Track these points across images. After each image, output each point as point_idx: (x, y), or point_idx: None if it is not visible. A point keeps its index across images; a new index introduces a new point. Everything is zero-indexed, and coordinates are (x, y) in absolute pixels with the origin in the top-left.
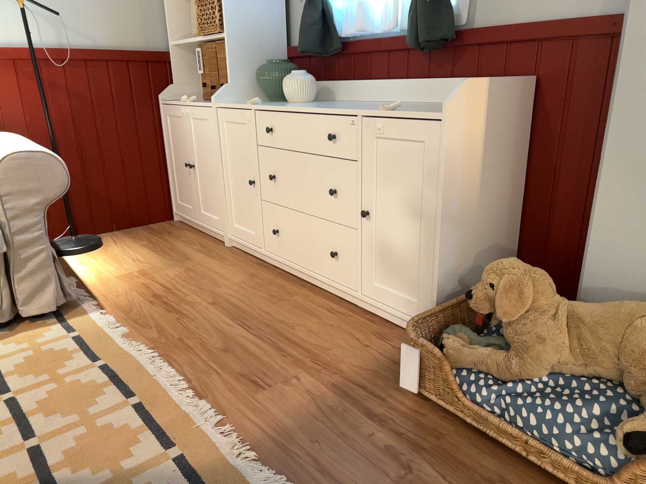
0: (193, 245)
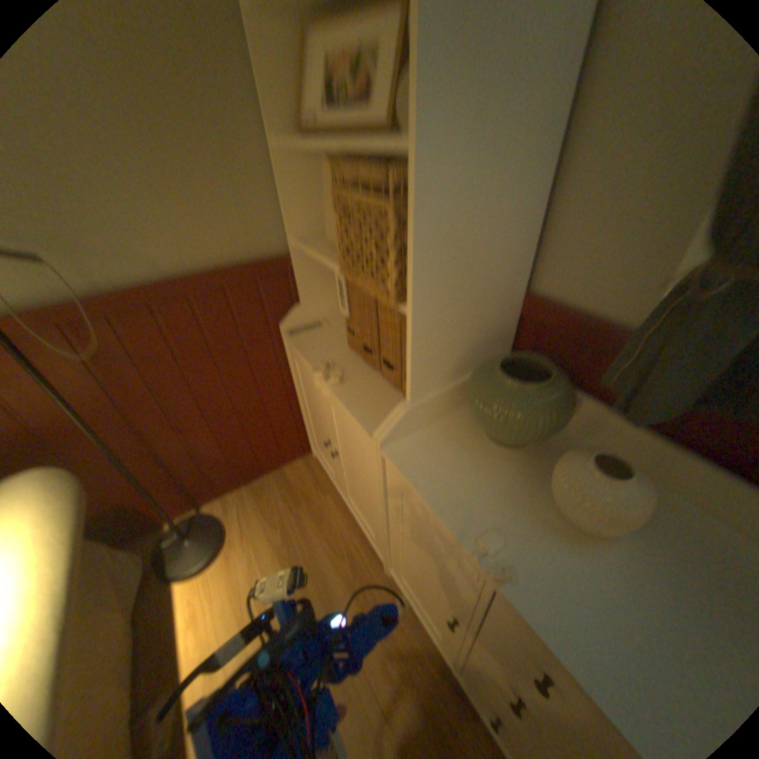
0: (341, 559)
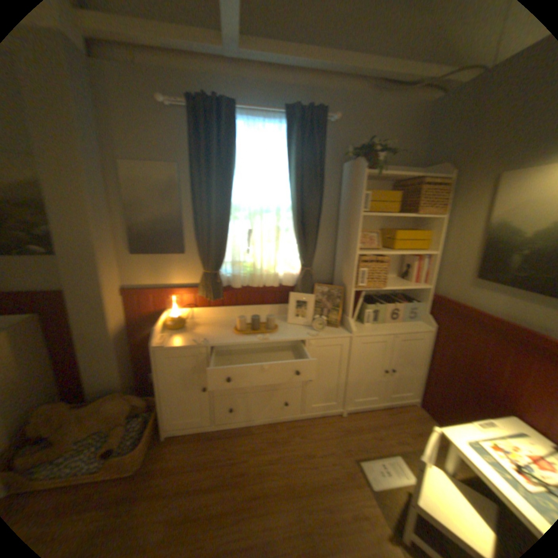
0: None
